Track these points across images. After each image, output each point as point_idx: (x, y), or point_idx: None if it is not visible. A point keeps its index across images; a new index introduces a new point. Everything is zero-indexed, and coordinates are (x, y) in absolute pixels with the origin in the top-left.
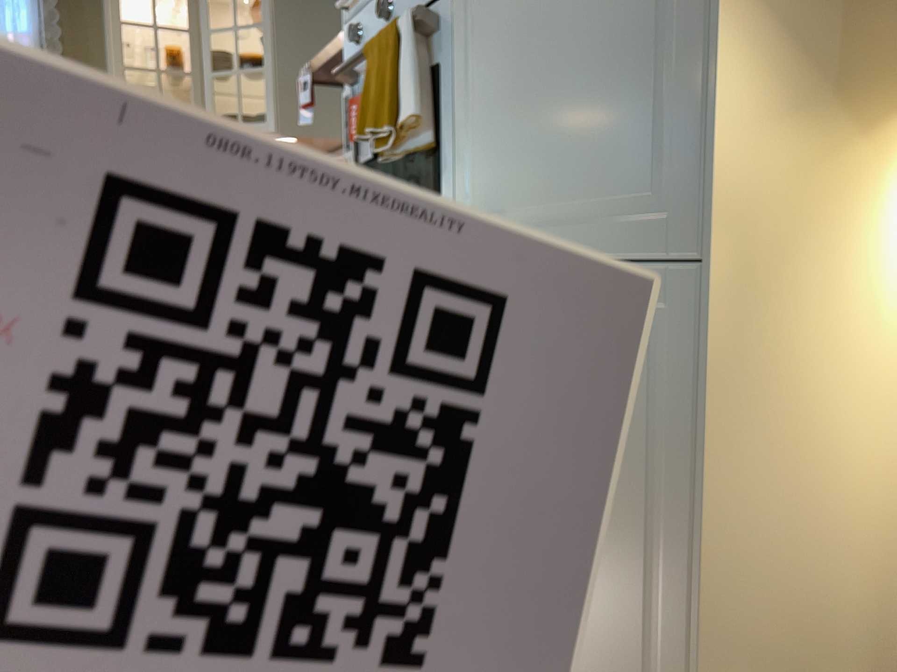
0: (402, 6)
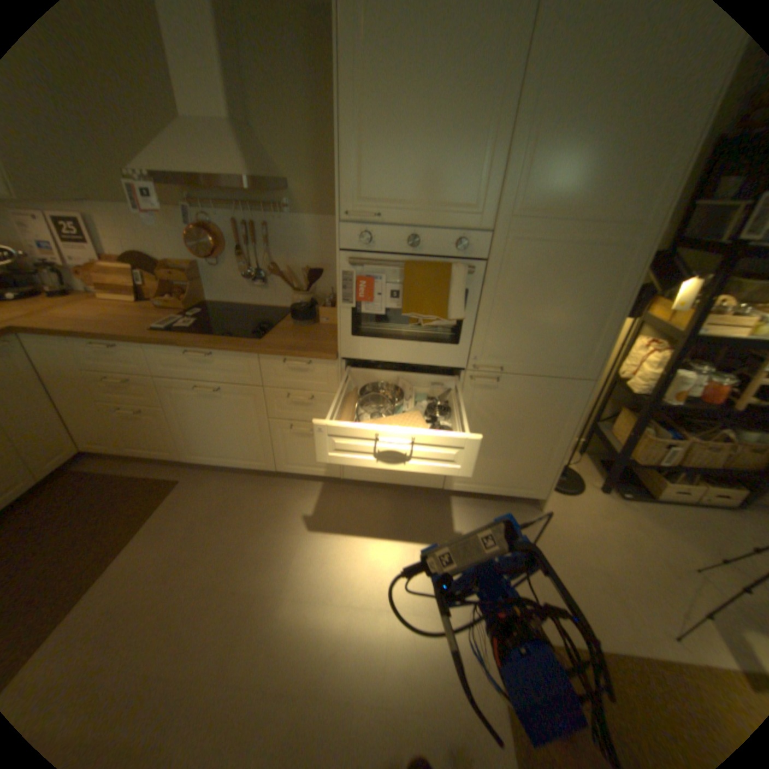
0: (427, 246)
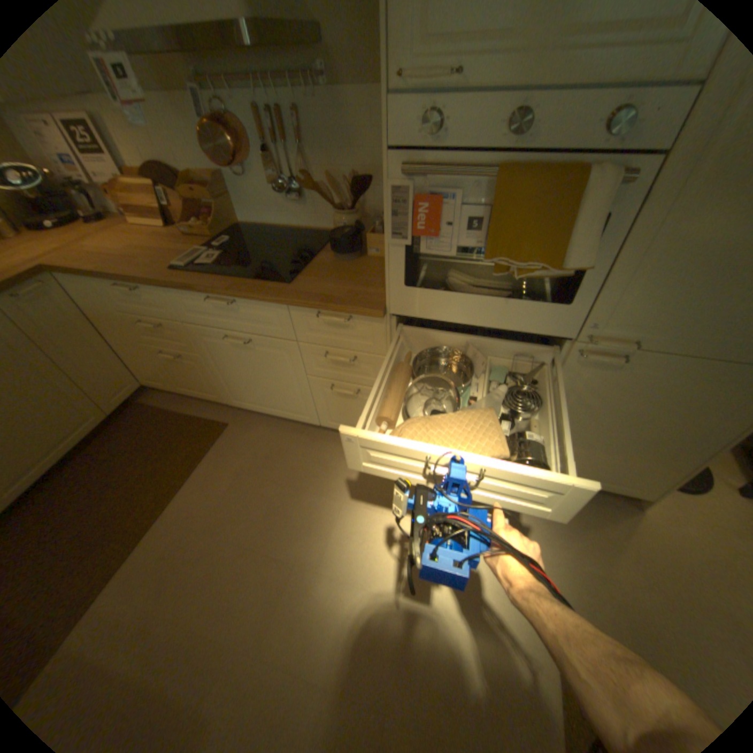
0: (546, 129)
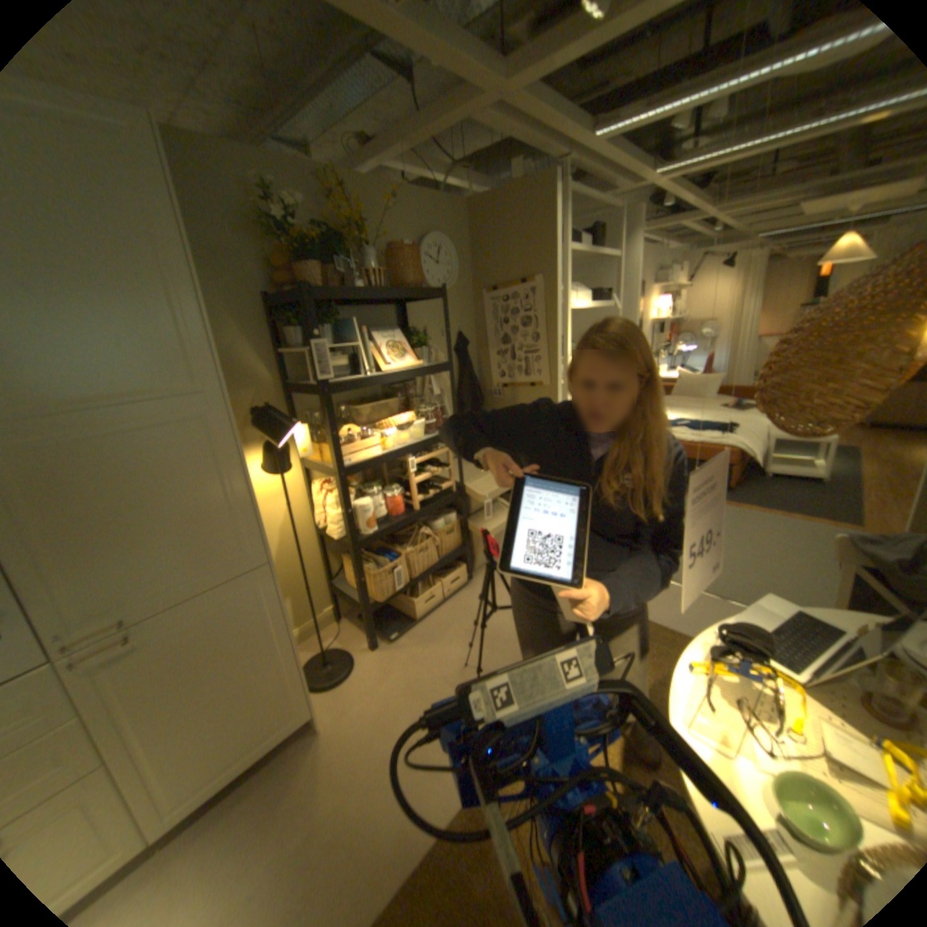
0: None
